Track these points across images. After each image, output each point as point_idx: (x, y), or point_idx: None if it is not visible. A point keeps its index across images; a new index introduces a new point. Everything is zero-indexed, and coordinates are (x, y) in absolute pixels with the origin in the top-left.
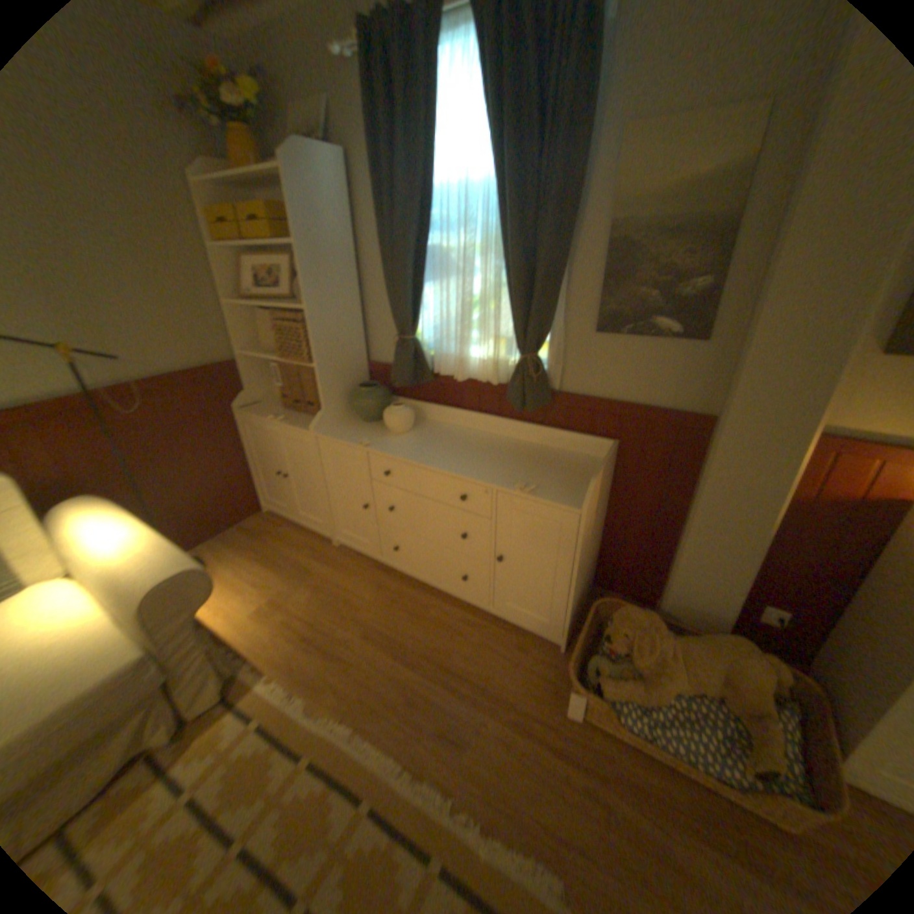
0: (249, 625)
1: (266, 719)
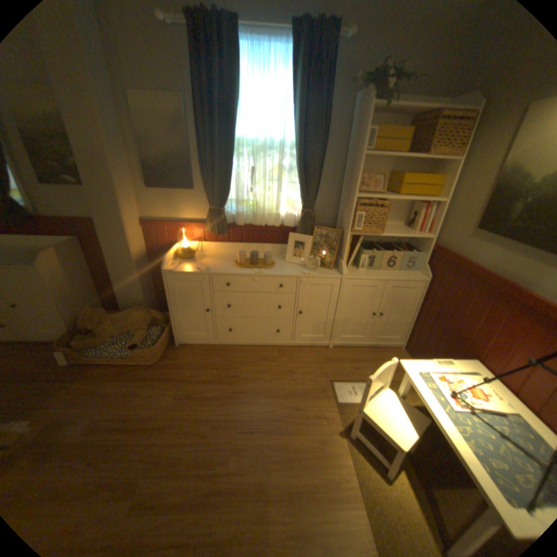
0: None
1: None
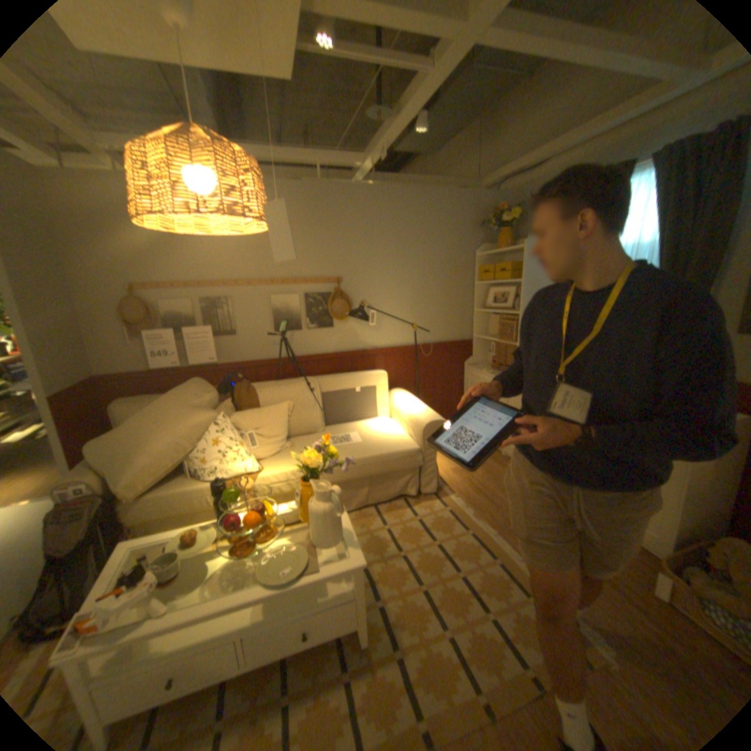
0: (449, 473)
1: (454, 510)
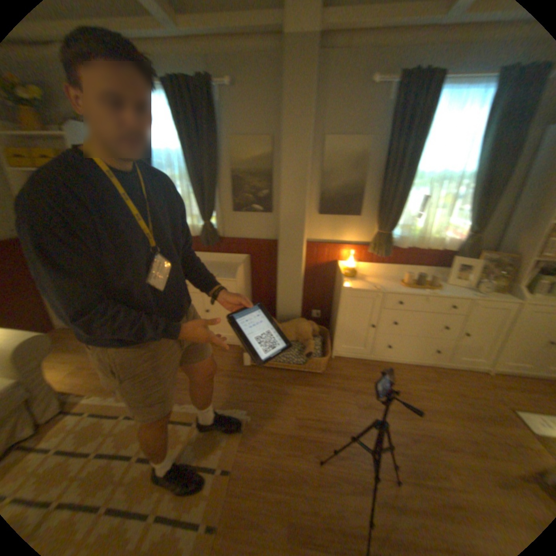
0: (67, 380)
1: (93, 411)
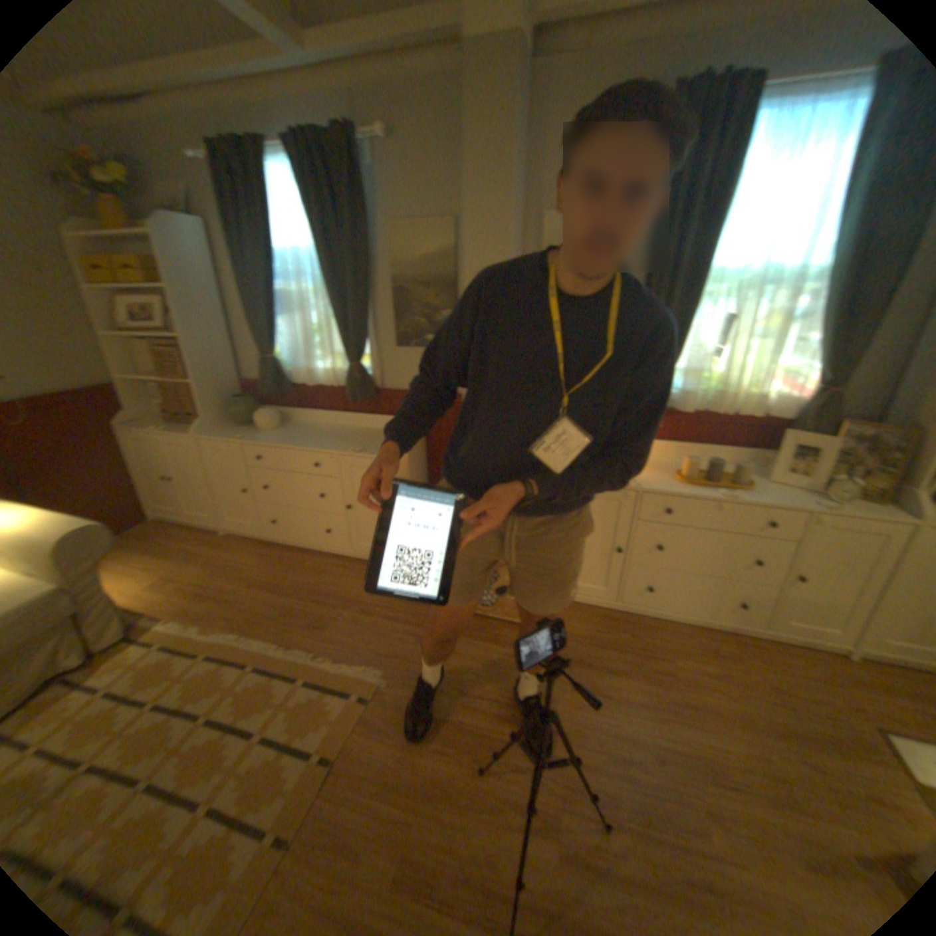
0: (140, 597)
1: (163, 645)
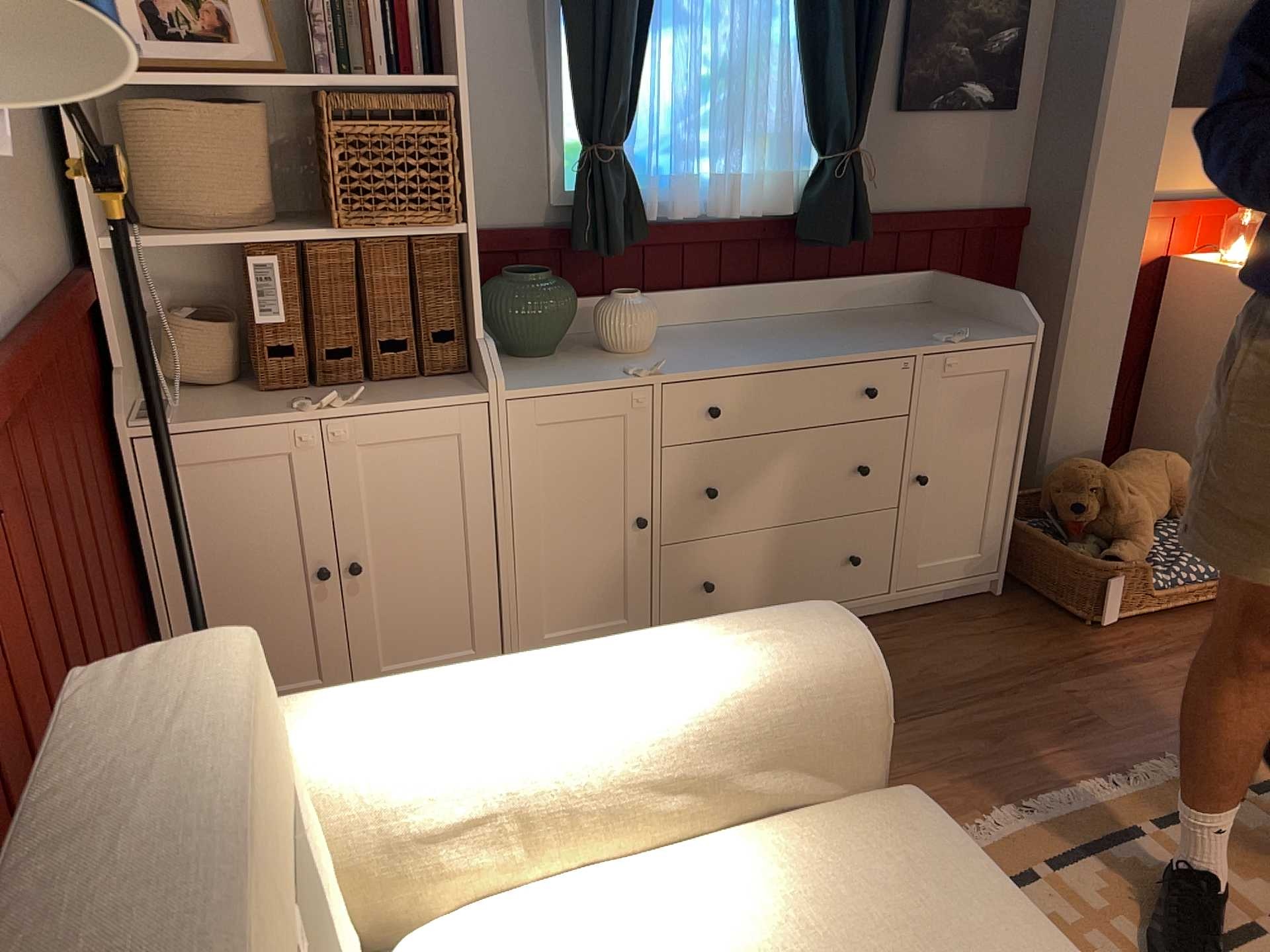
0: None
1: None
